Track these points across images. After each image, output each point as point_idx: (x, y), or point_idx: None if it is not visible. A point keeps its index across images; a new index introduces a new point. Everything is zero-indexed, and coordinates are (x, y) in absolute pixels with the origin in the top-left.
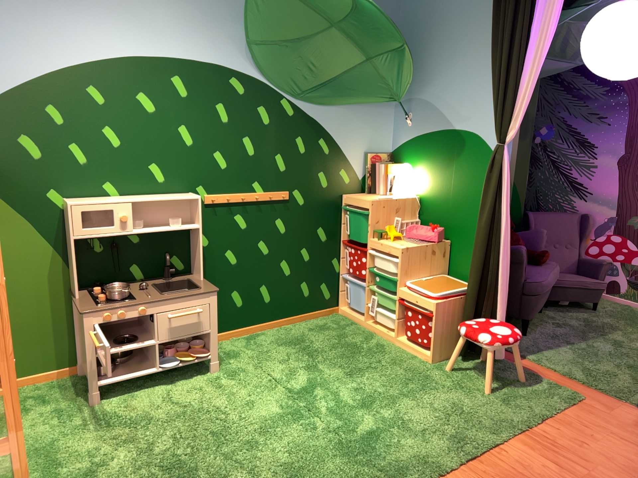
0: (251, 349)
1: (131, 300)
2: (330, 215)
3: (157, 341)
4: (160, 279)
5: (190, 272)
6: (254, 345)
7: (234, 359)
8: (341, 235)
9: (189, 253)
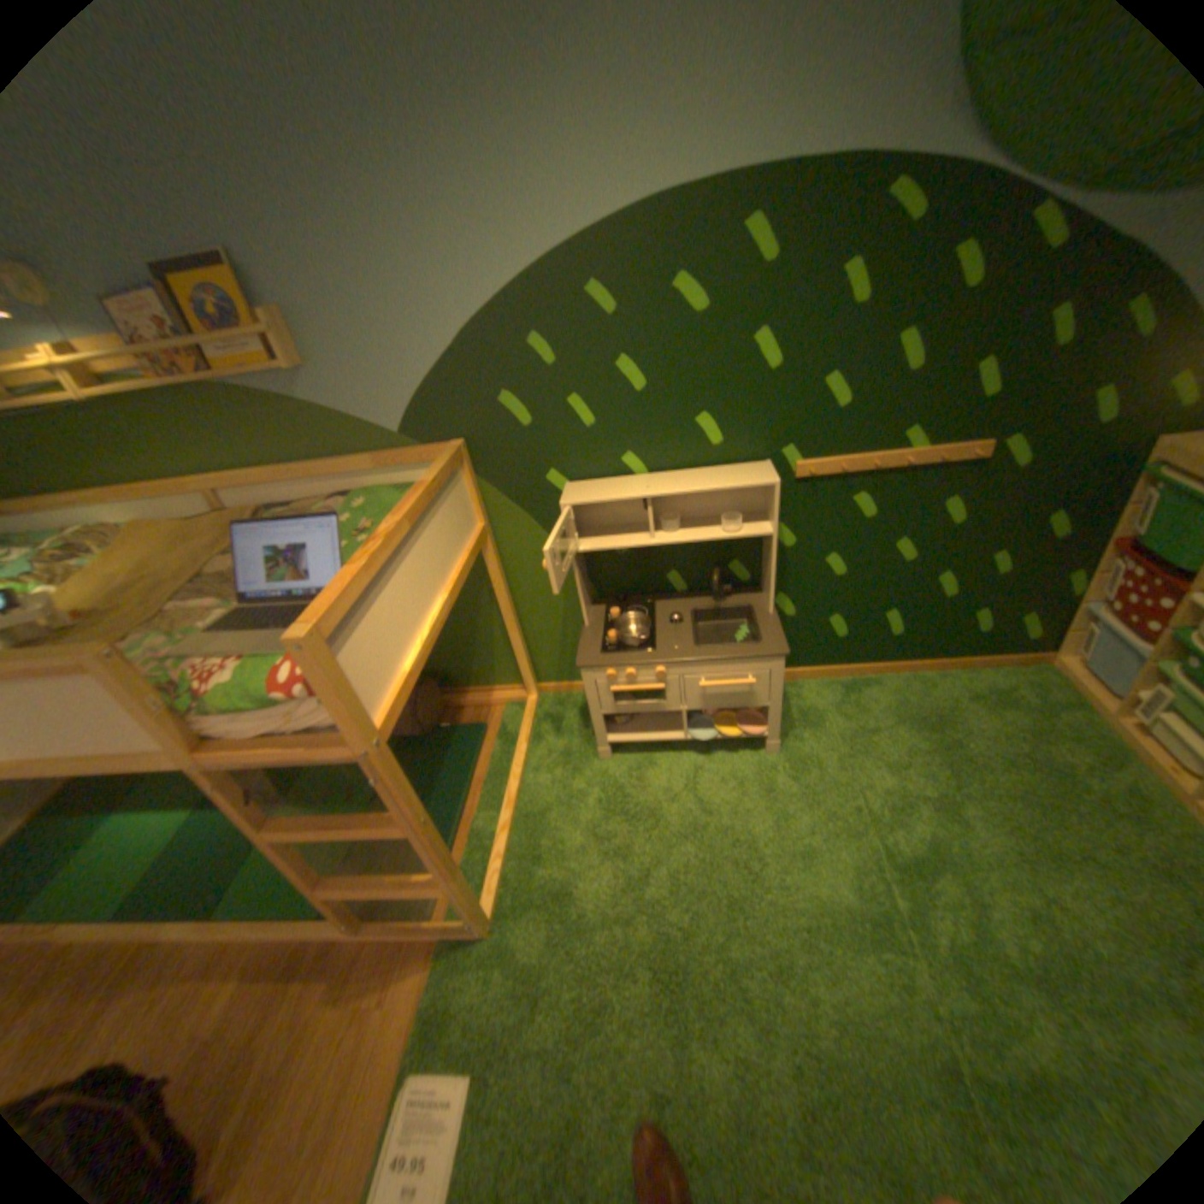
0: (847, 716)
1: (648, 652)
2: (1097, 487)
3: (684, 708)
4: (708, 598)
5: (760, 587)
6: (854, 708)
7: (812, 731)
8: (1114, 528)
9: (759, 559)
